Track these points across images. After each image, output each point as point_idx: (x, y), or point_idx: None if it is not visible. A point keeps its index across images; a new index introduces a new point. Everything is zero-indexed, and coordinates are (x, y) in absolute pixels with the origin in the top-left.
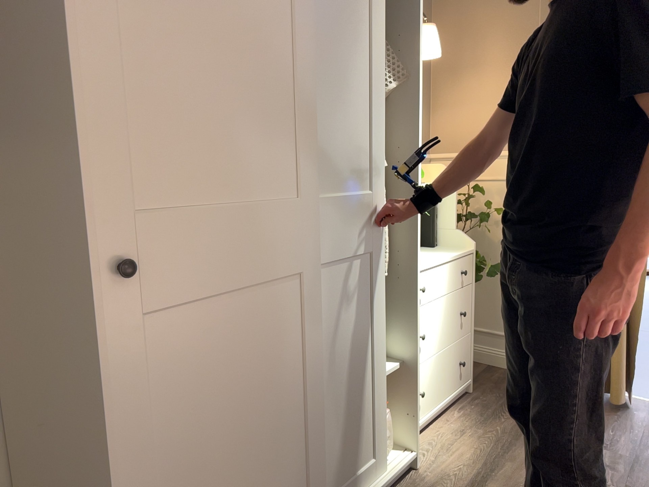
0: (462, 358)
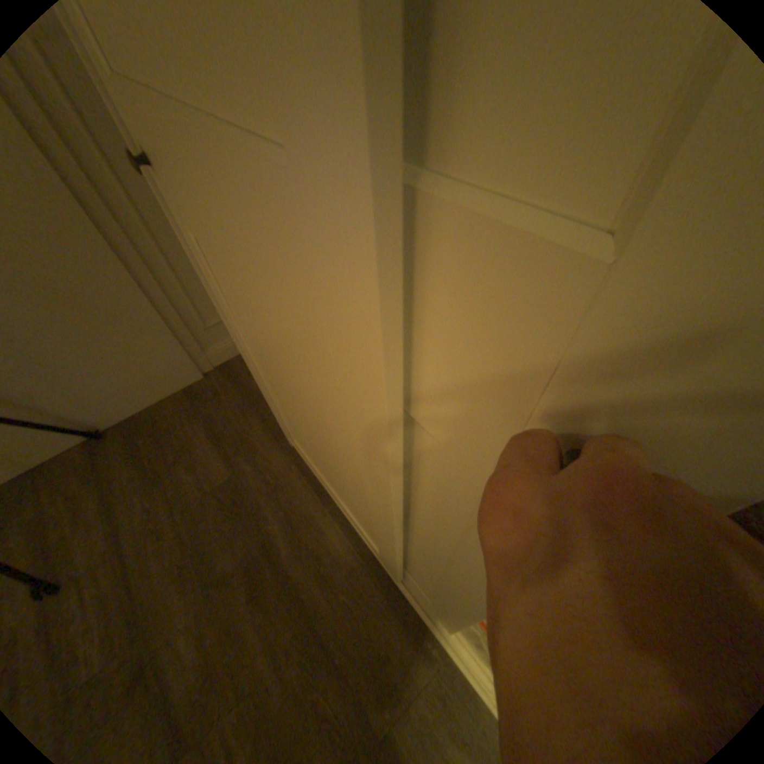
0: None
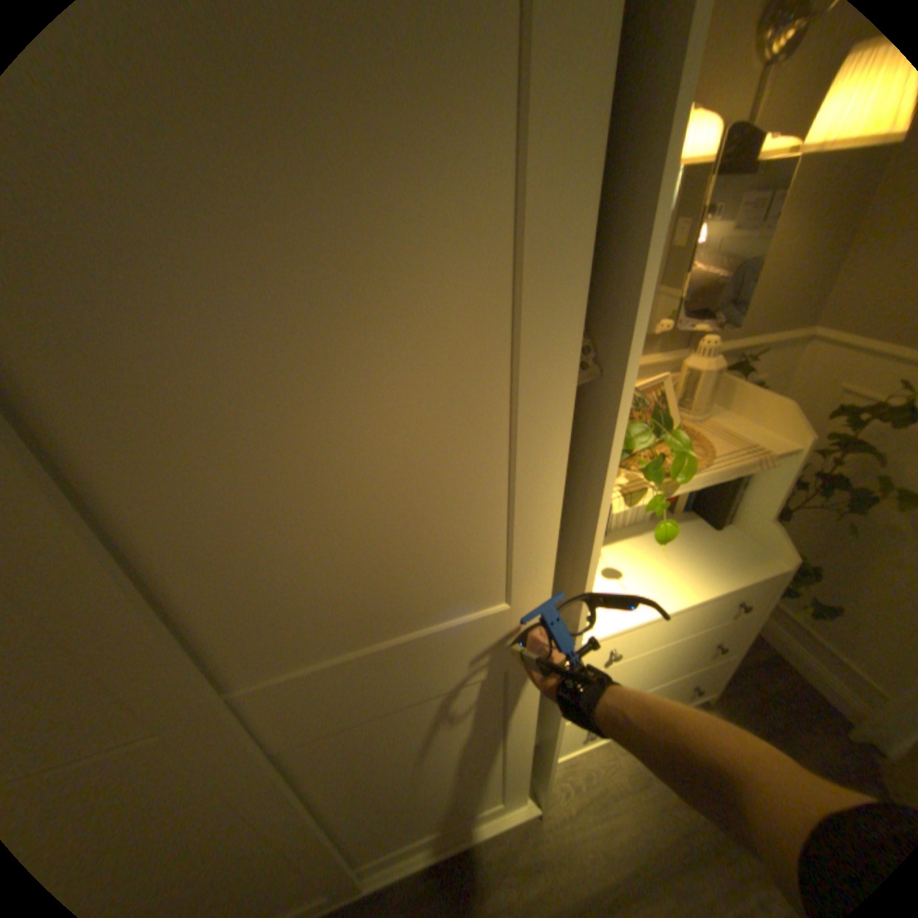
0: (699, 686)
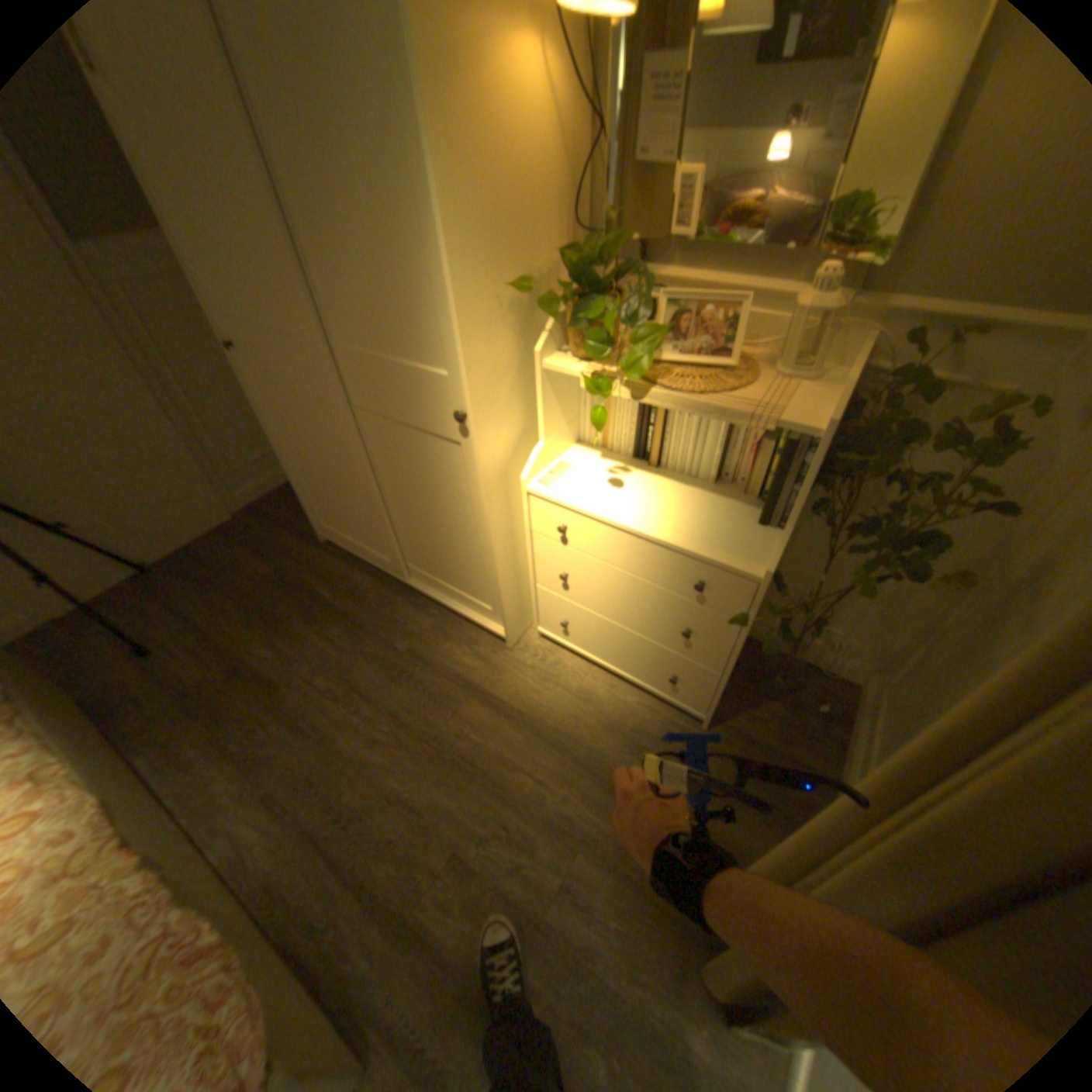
0: (678, 676)
